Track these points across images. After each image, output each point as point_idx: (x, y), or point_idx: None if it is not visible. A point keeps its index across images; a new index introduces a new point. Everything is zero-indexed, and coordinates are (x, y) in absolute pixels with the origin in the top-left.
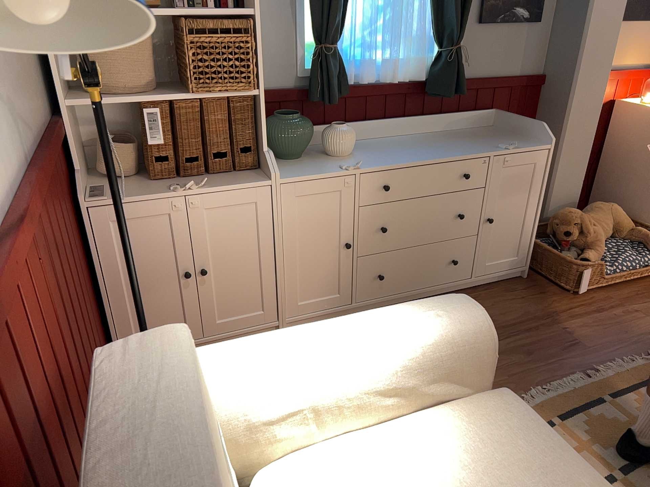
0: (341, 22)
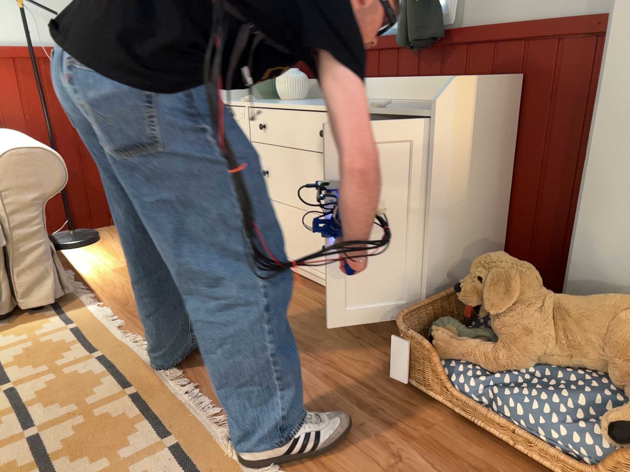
0: None
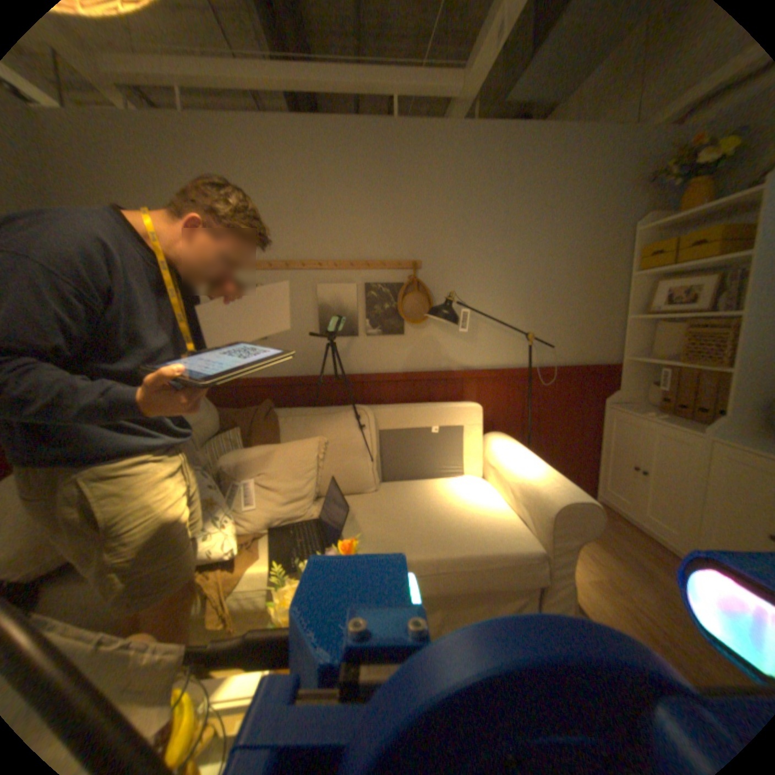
0: None
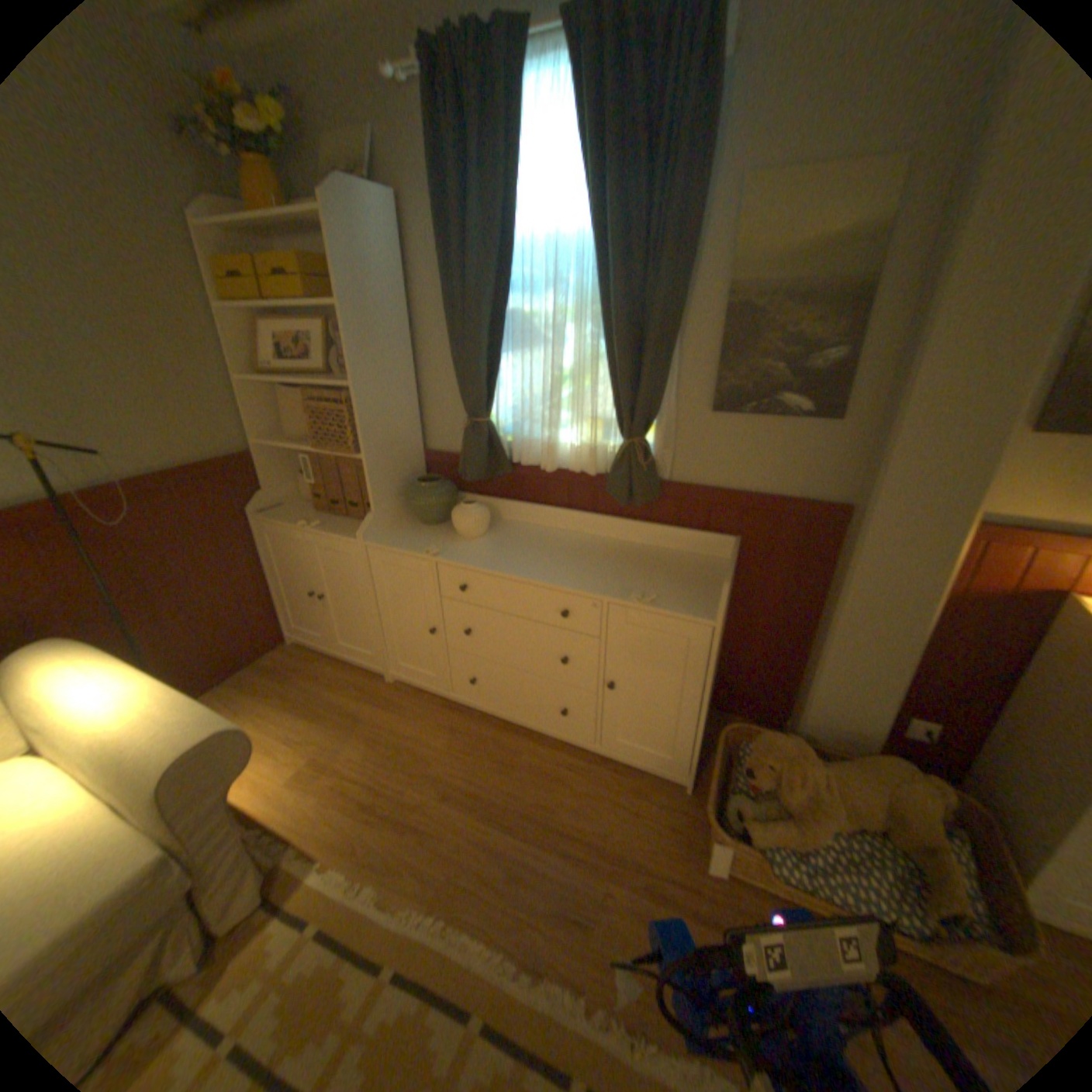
0: (484, 395)
